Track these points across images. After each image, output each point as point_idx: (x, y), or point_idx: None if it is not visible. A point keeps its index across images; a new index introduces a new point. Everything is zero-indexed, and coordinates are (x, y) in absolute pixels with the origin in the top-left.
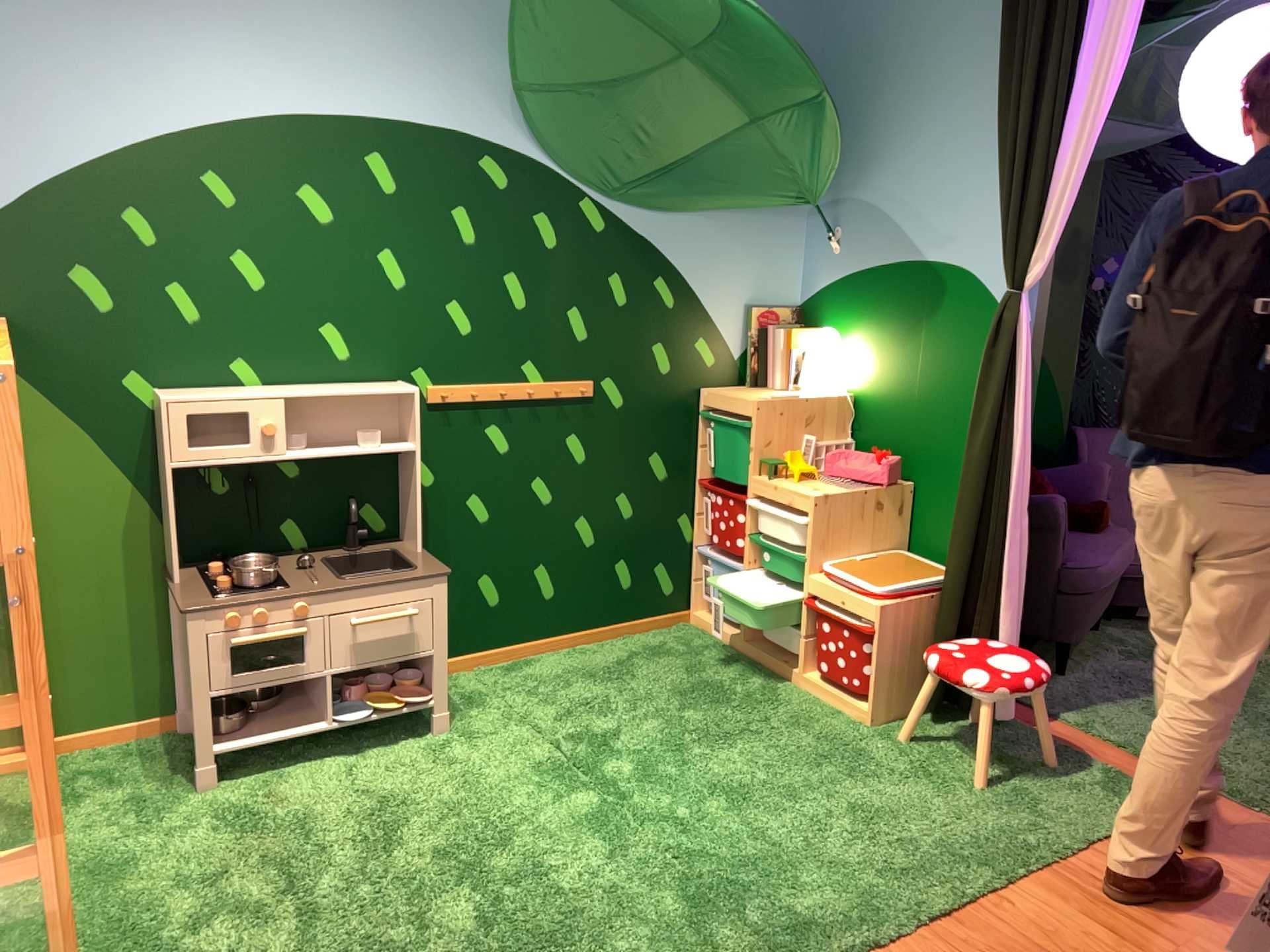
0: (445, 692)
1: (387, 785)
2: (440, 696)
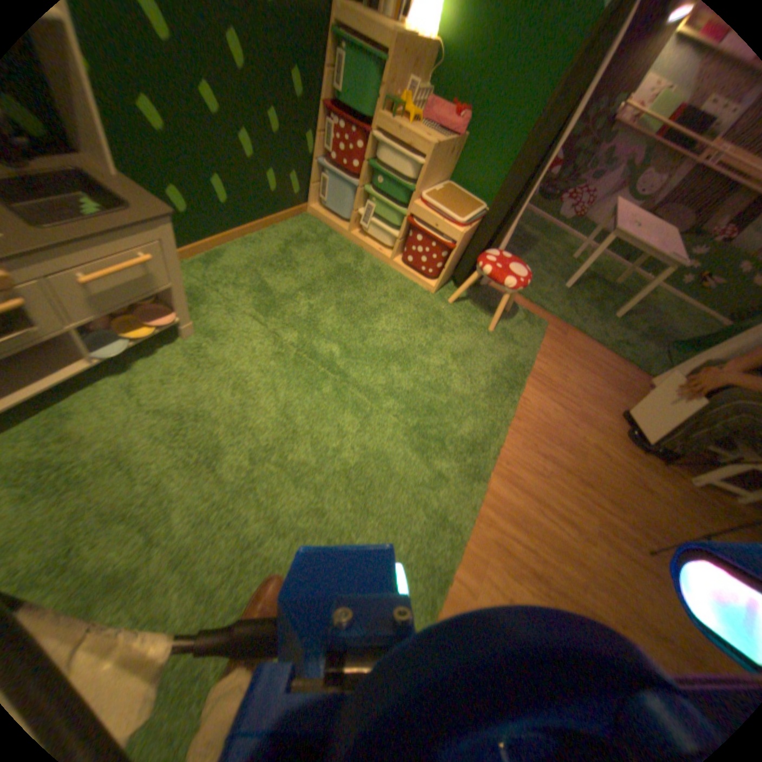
0: (180, 309)
1: (167, 404)
2: (177, 314)
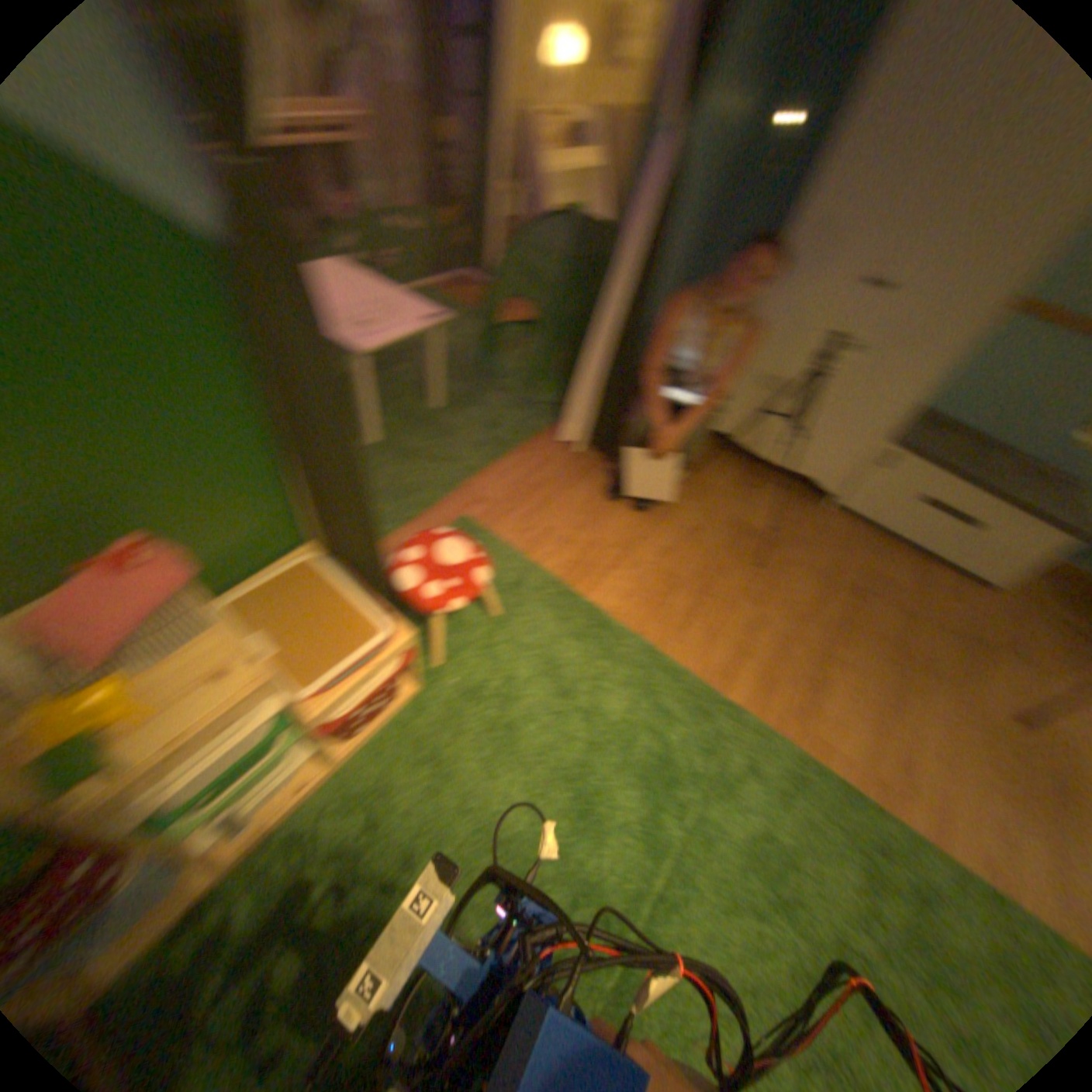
0: None
1: None
2: None
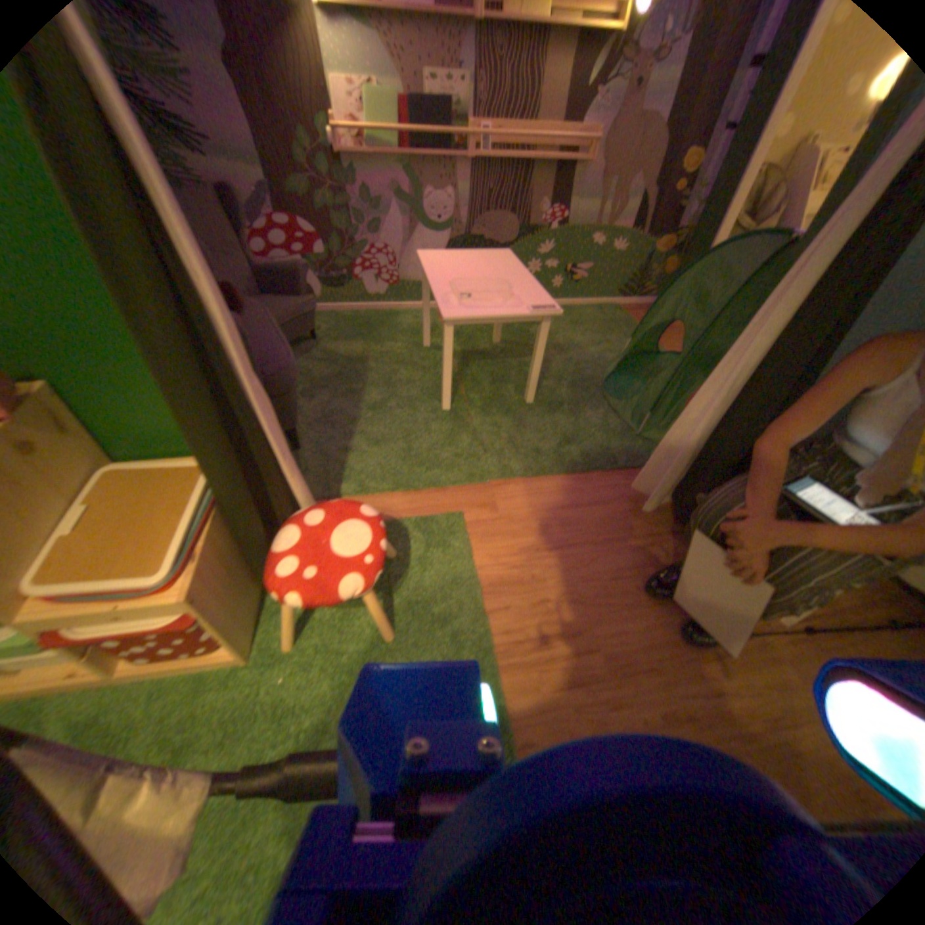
0: None
1: None
2: None
